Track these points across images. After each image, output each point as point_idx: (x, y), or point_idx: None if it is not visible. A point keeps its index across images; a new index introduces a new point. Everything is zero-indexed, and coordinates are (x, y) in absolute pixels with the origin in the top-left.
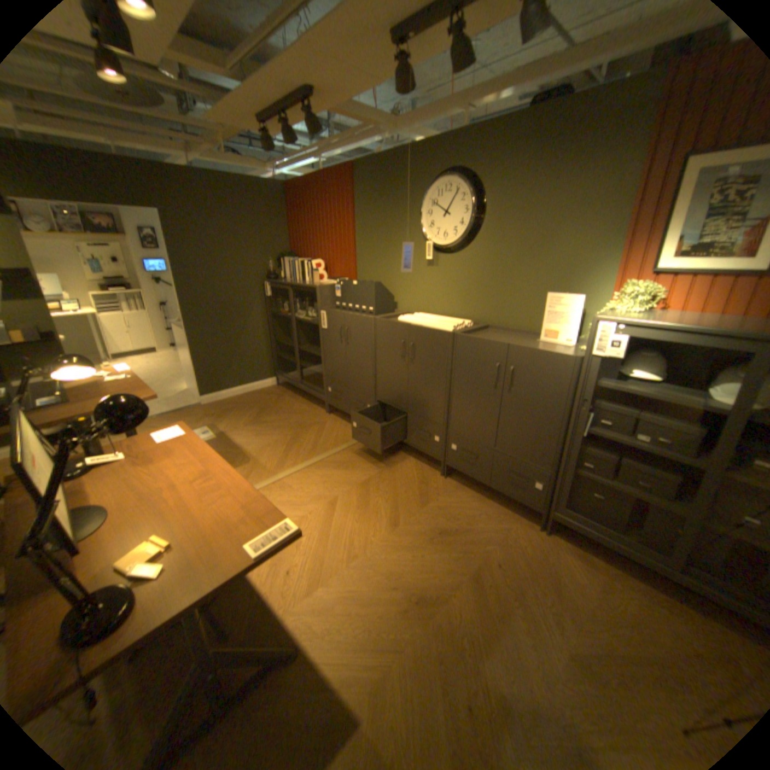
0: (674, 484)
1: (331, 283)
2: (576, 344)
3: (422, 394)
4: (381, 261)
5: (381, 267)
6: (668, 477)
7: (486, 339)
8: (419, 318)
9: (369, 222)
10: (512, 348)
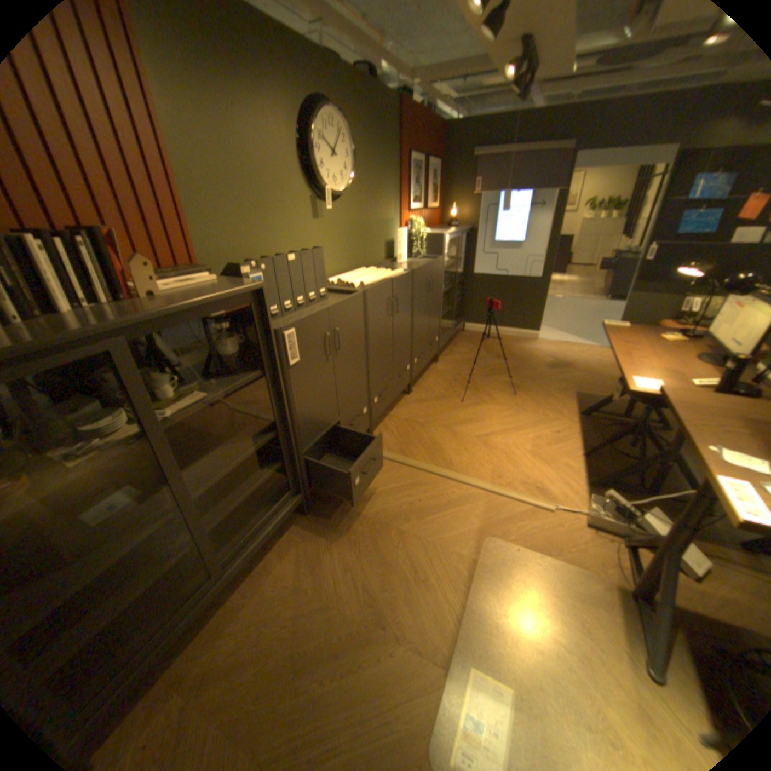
0: (447, 299)
1: (215, 278)
2: (407, 259)
3: (401, 339)
4: (247, 217)
5: (249, 227)
6: (446, 298)
7: (420, 266)
8: (359, 277)
9: (205, 131)
10: (431, 264)
